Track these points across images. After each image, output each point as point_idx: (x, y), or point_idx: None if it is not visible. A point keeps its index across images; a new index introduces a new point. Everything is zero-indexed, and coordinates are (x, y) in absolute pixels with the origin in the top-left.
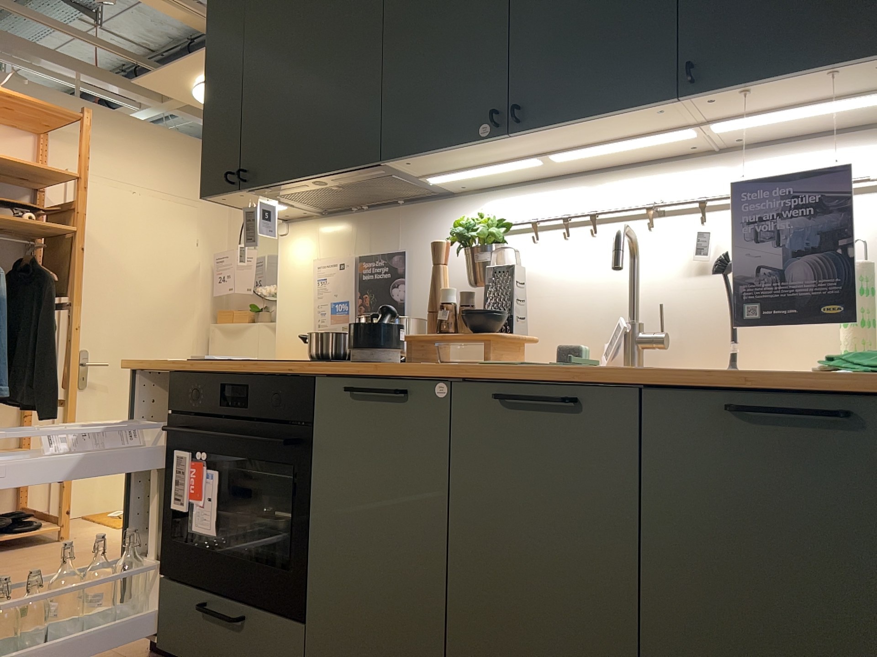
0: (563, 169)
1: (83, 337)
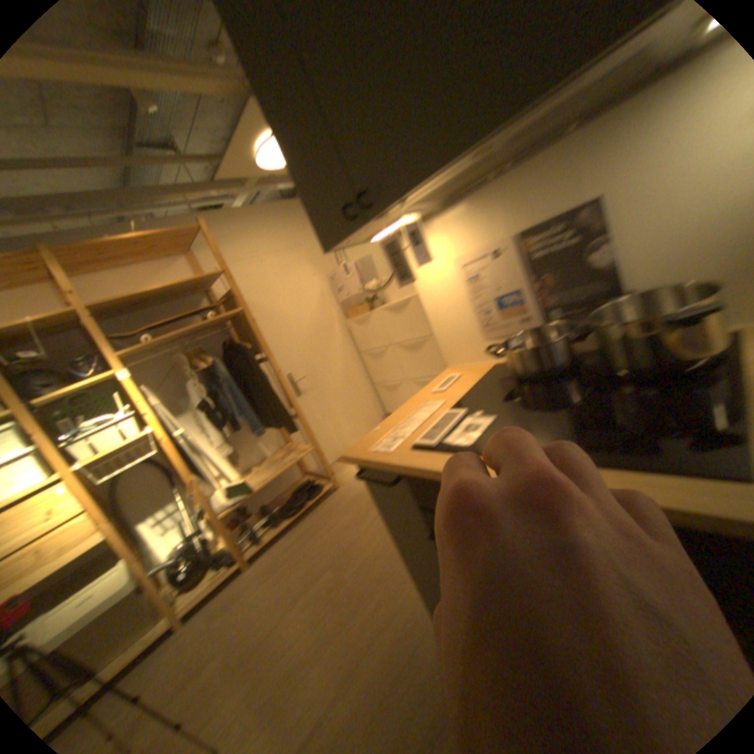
0: None
1: (282, 368)
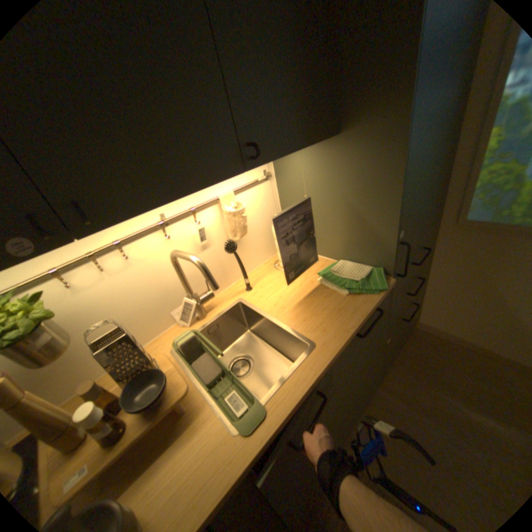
0: None
1: None
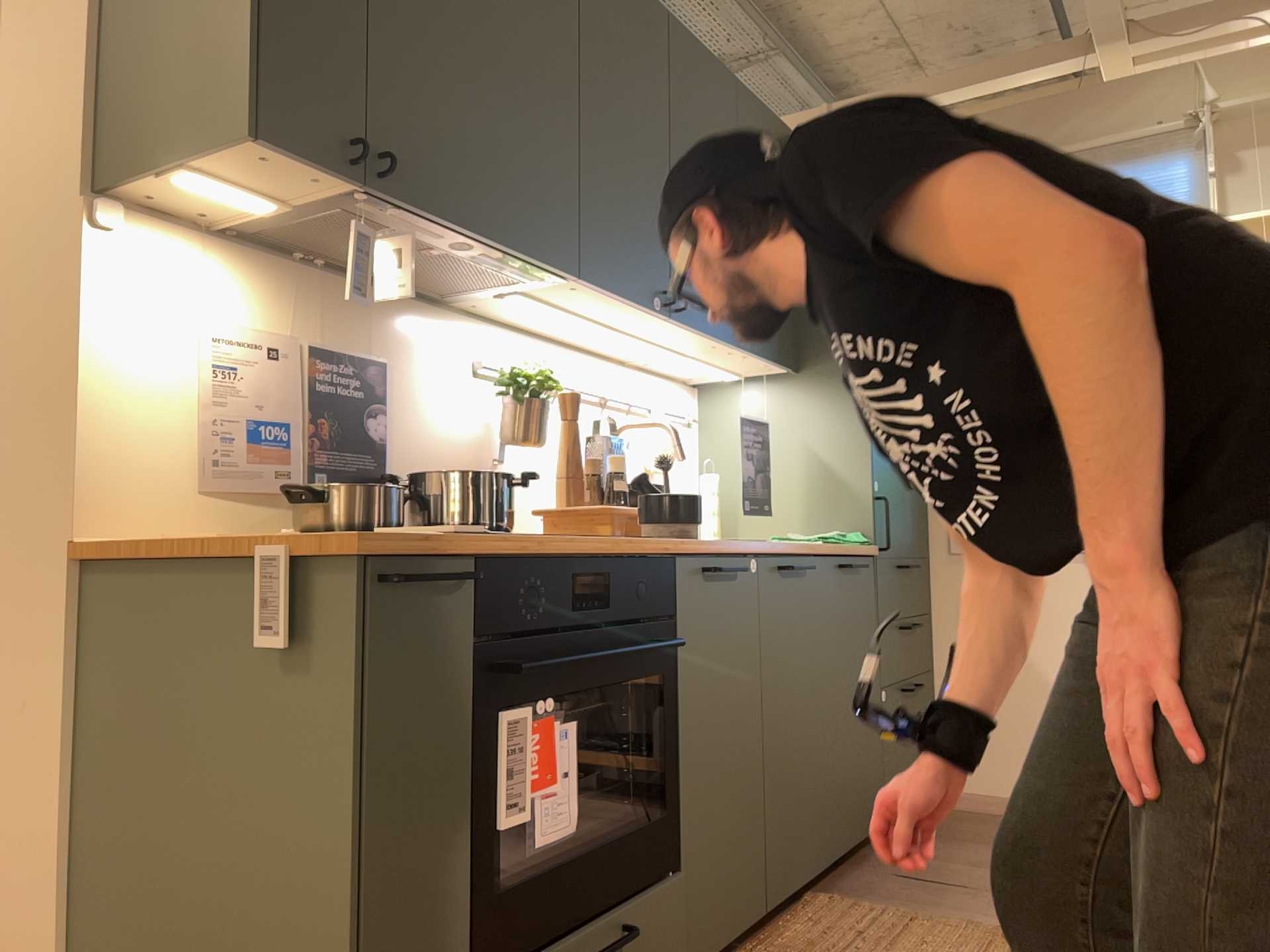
0: (556, 330)
1: None
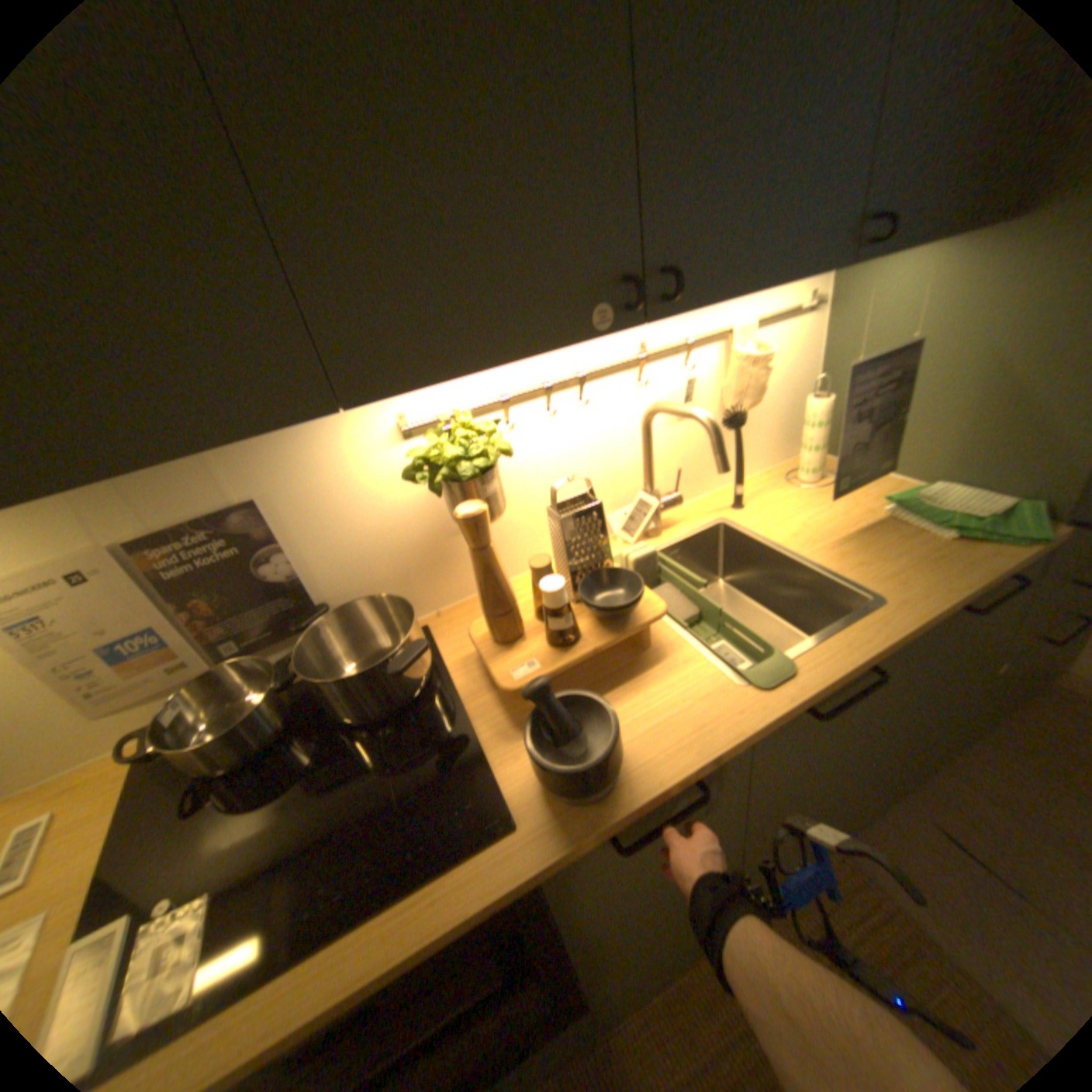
0: None
1: None
